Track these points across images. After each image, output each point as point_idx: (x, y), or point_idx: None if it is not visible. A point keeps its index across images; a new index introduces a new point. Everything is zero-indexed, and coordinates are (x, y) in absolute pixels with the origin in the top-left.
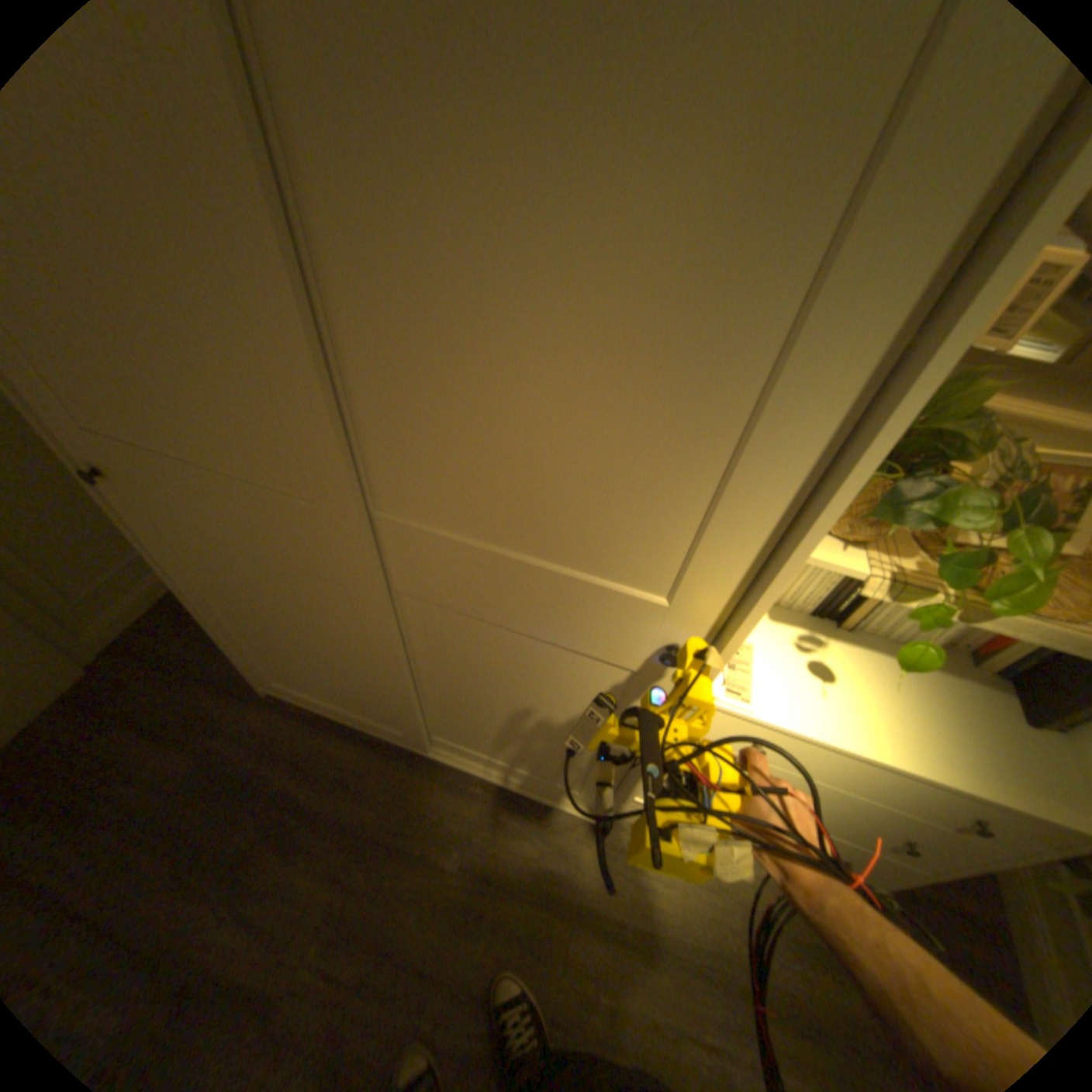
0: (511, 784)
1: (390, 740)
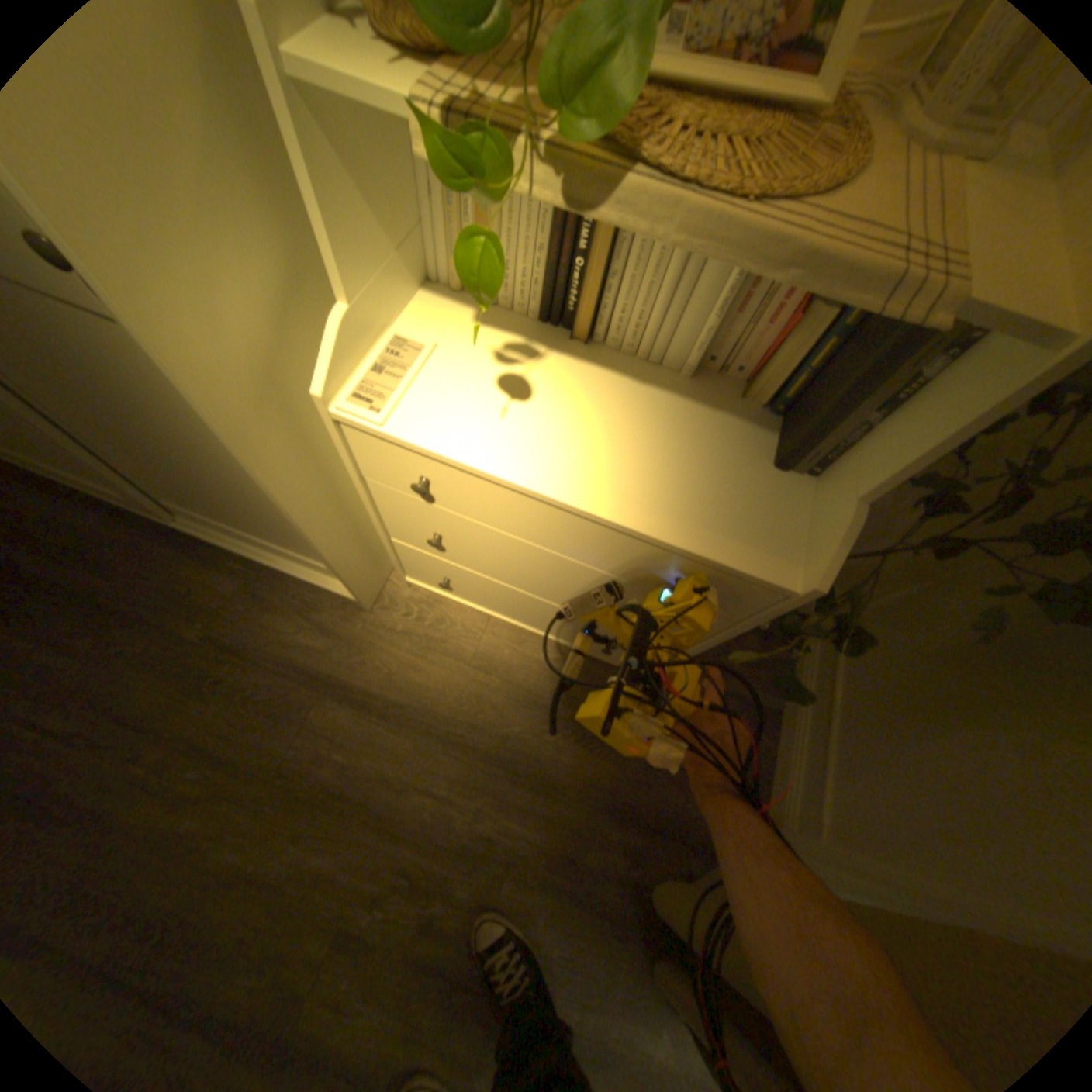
0: (275, 561)
1: (129, 508)
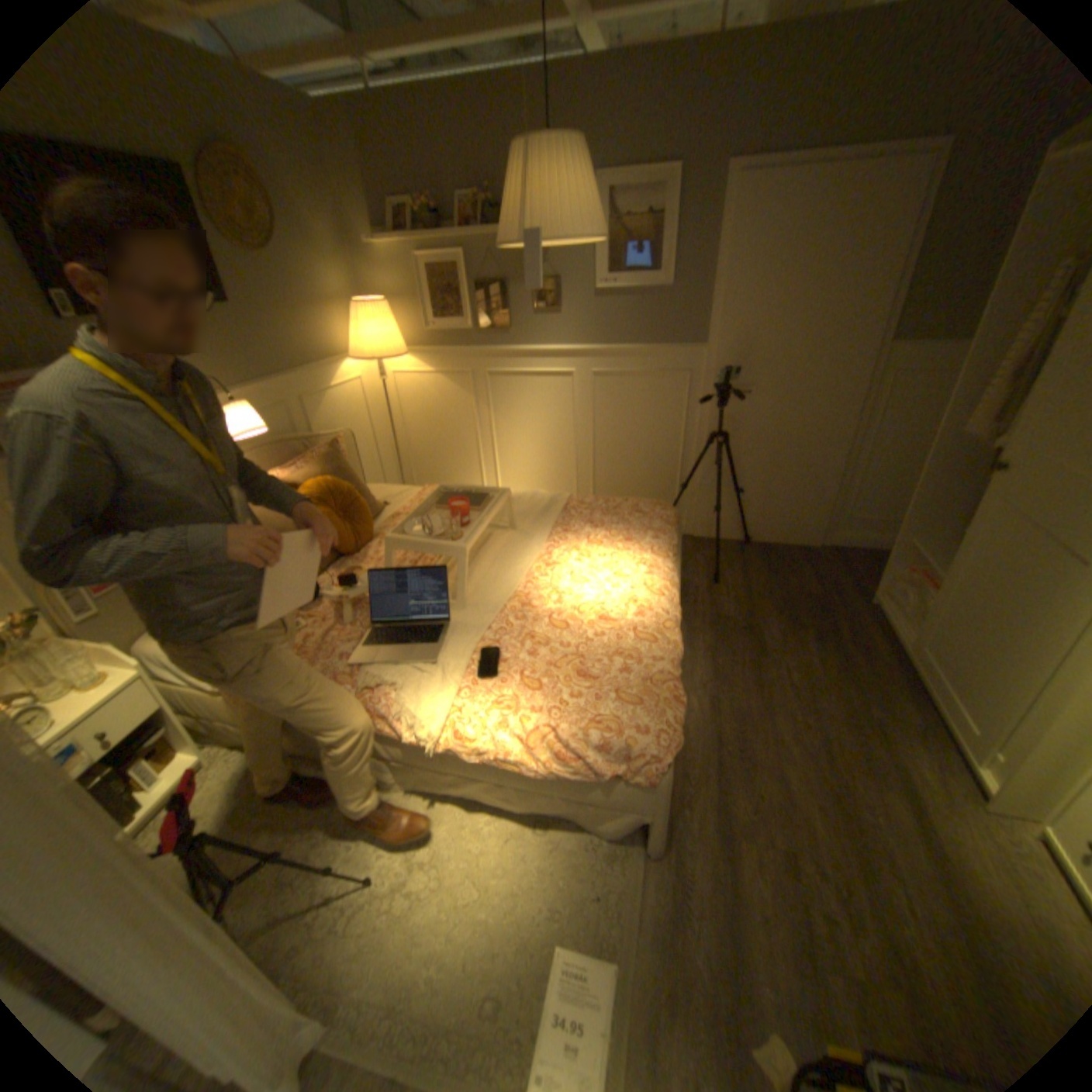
0: (959, 740)
1: (914, 659)
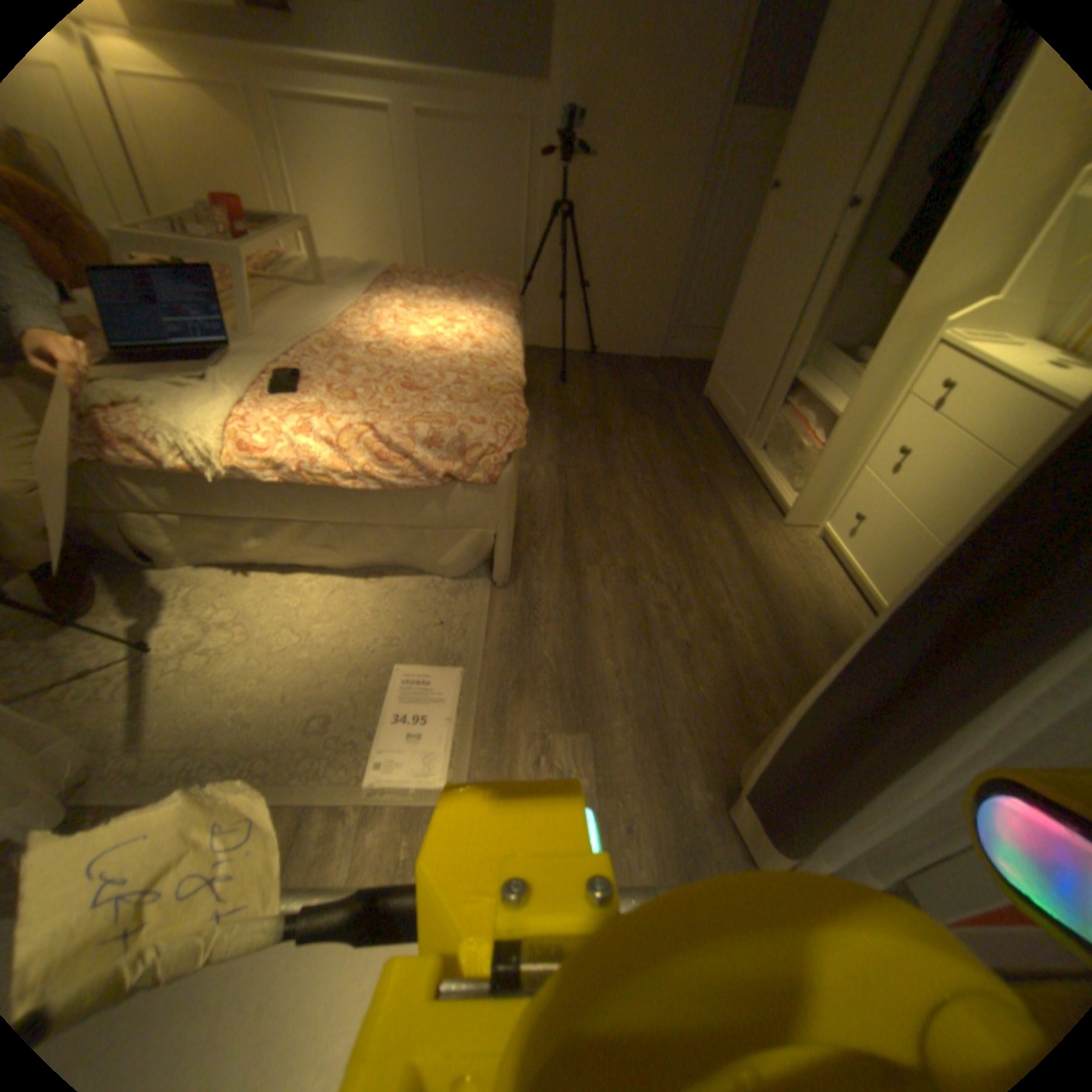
0: (767, 480)
1: (736, 428)
